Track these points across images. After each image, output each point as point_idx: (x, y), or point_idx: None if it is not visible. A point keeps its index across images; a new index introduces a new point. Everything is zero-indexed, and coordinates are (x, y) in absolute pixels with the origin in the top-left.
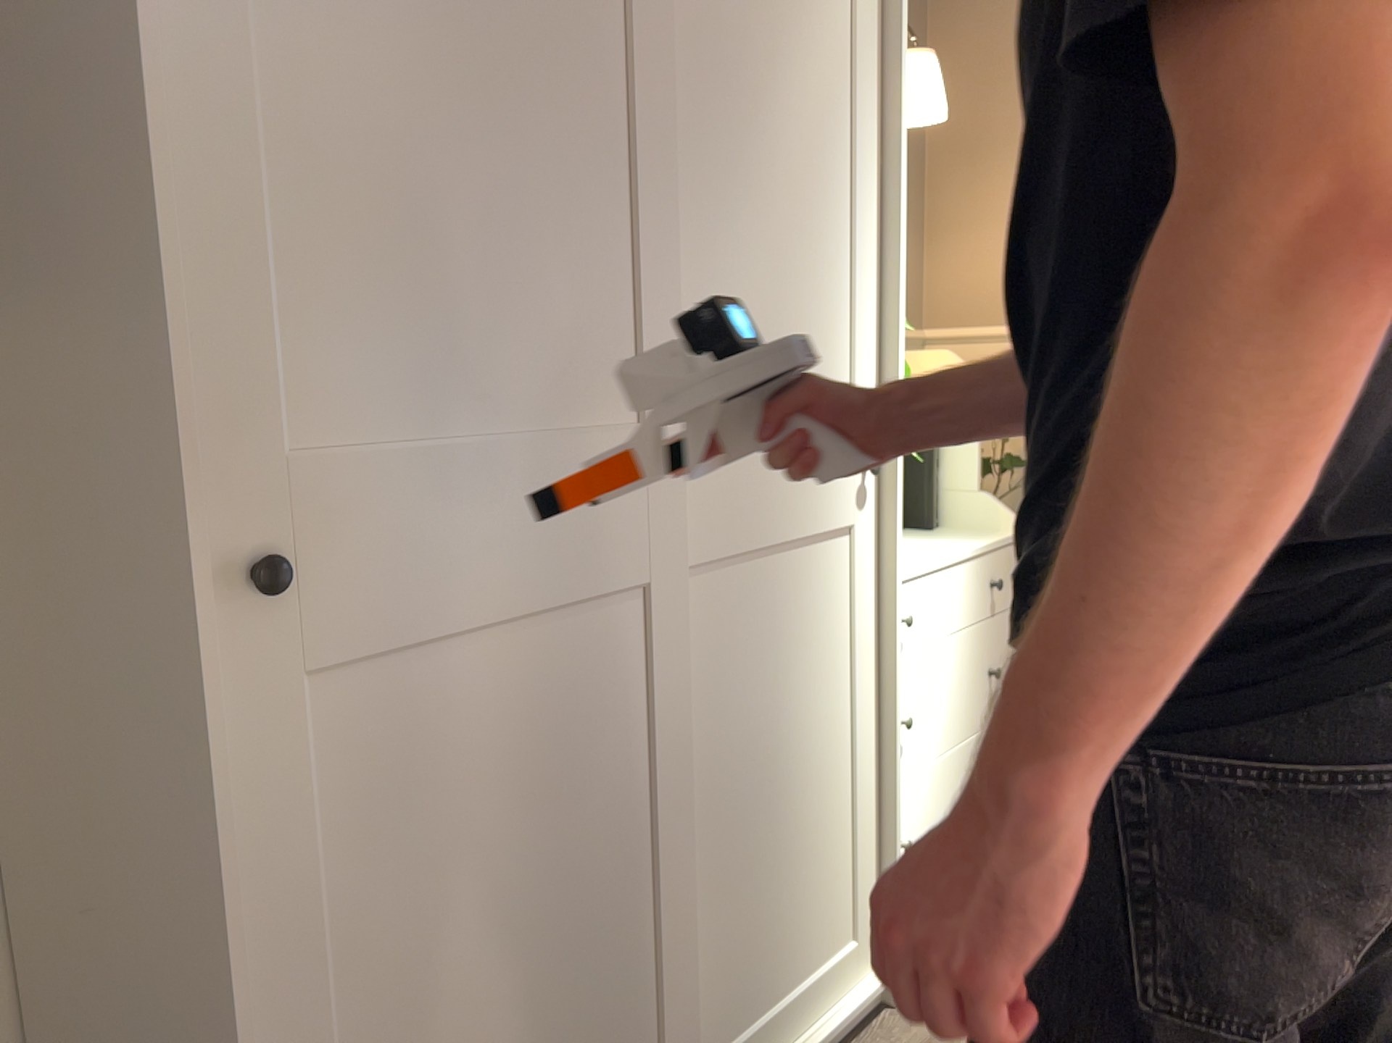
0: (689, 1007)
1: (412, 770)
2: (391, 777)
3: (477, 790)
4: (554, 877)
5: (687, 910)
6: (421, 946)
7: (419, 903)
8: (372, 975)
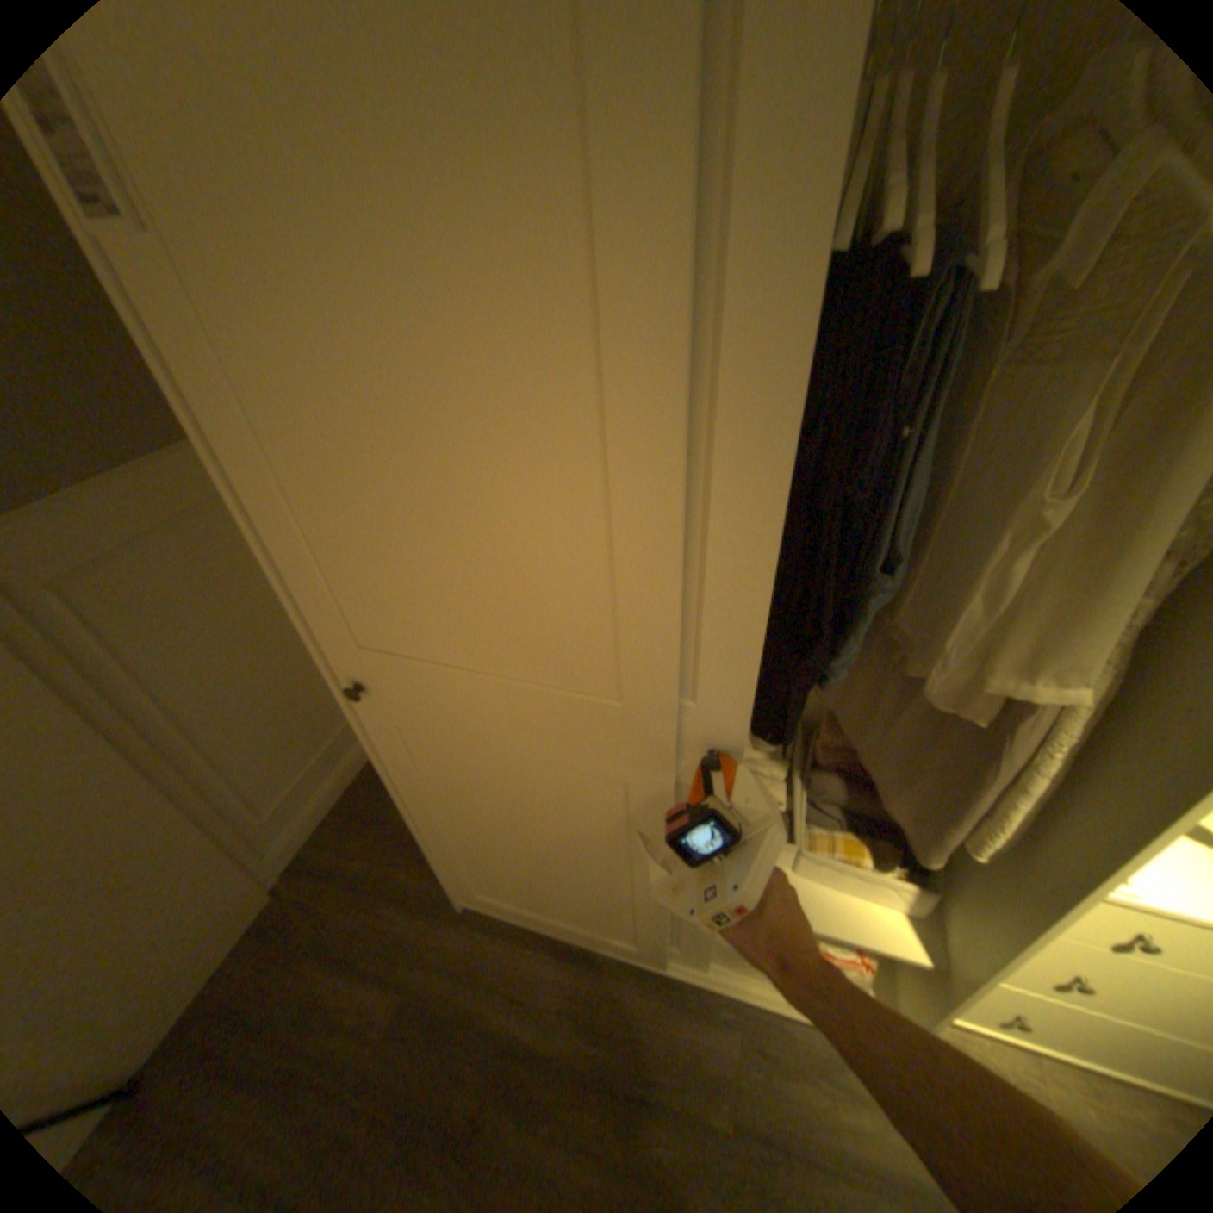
0: (651, 945)
1: (436, 775)
2: (425, 772)
3: (477, 799)
4: (538, 851)
5: (651, 919)
6: (458, 826)
7: (453, 815)
8: (431, 821)
